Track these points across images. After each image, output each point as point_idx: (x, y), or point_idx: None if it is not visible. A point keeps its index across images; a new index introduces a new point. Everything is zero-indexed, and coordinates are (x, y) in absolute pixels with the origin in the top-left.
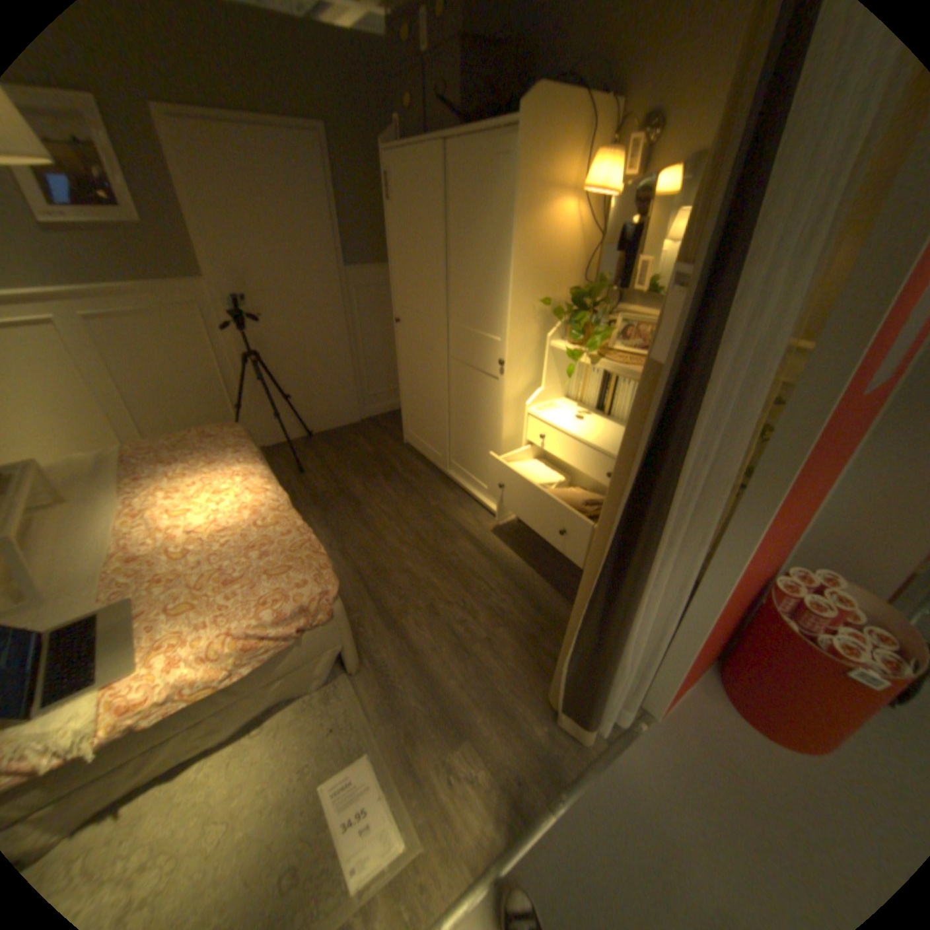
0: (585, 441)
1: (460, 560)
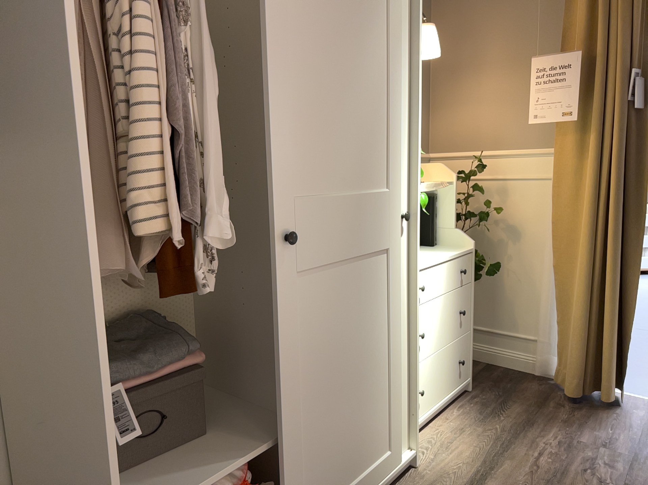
0: (444, 258)
1: (520, 480)
